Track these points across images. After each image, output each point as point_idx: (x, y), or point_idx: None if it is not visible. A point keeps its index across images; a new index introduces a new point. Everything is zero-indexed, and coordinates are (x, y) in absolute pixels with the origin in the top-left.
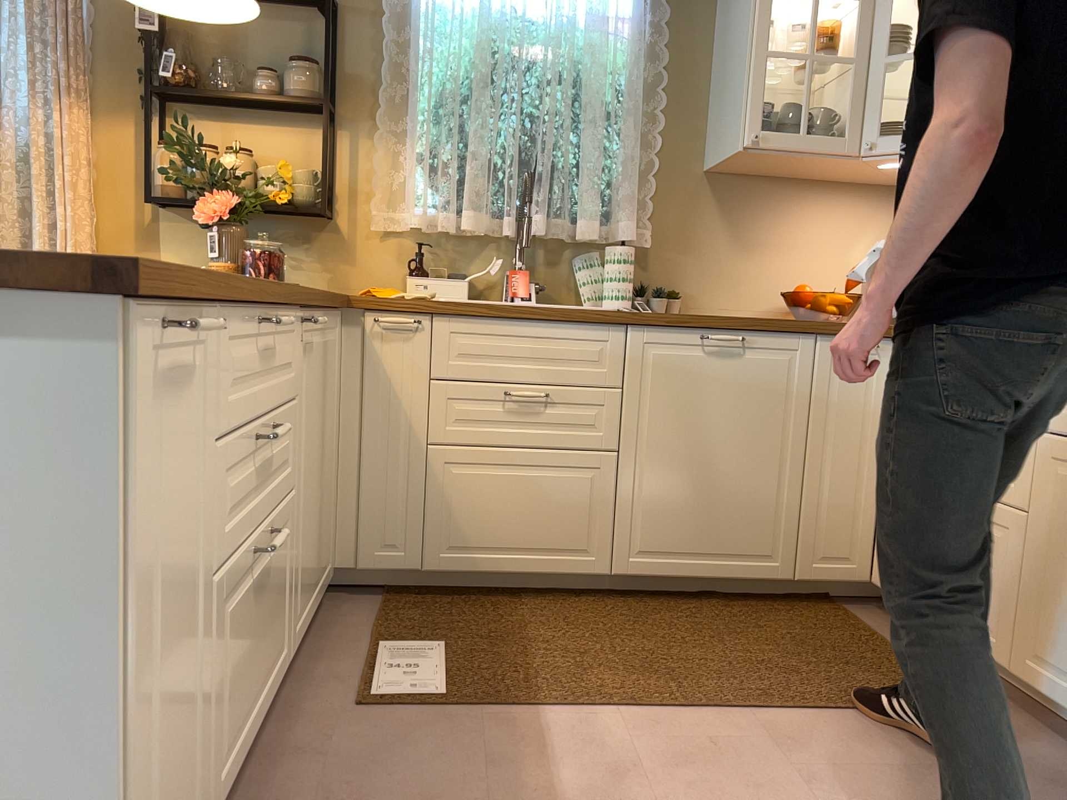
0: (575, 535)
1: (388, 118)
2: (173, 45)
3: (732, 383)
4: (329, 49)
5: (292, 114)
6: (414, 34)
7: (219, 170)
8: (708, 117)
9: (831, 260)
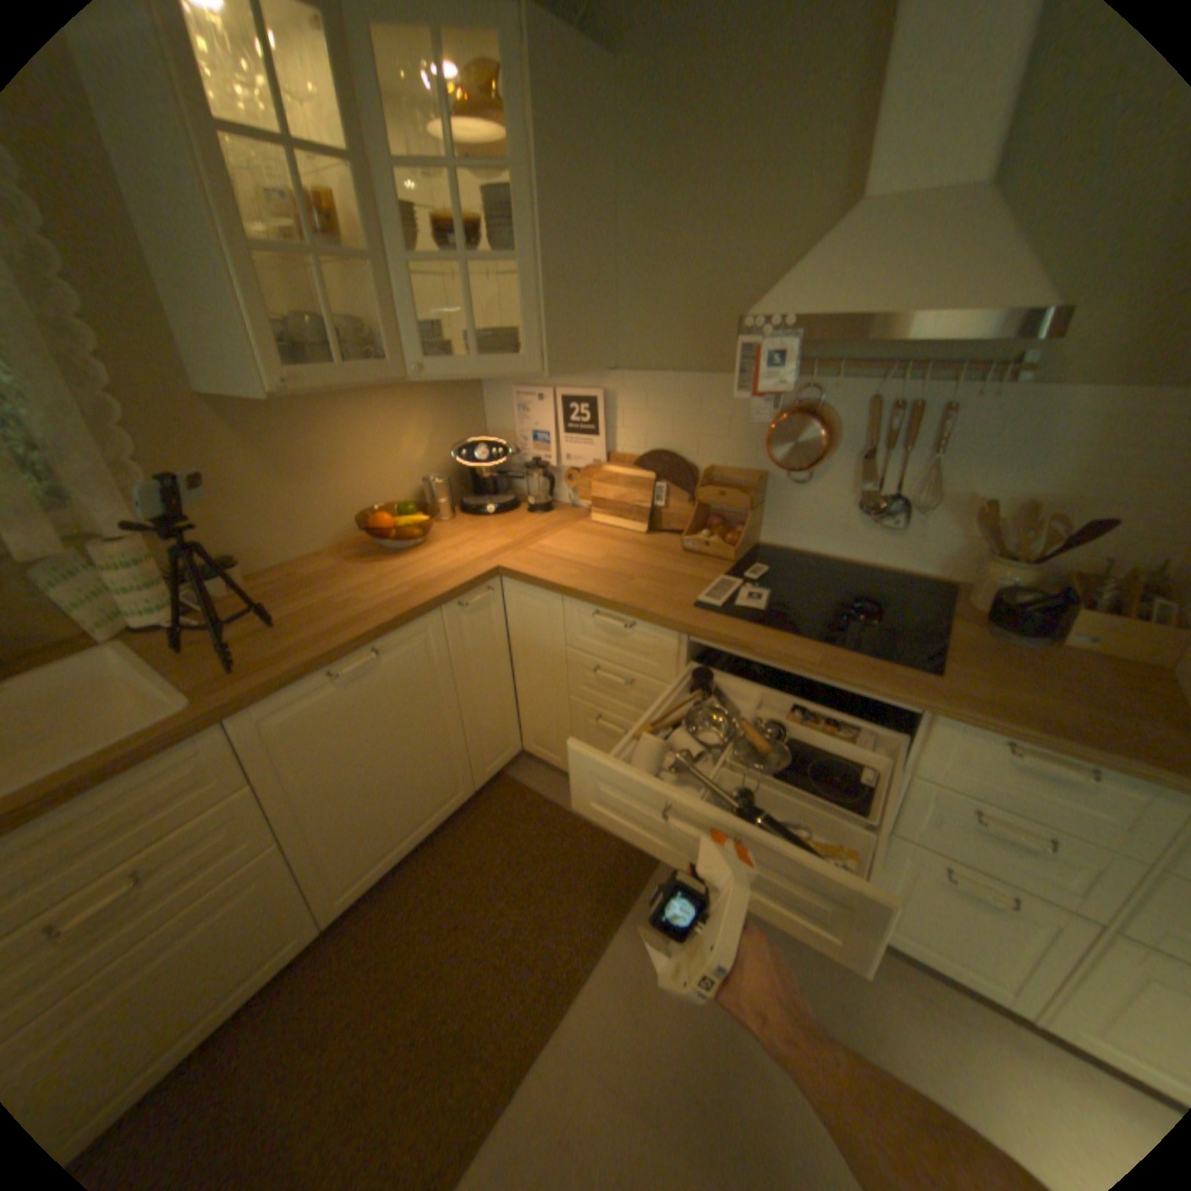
0: (263, 948)
1: None
2: None
3: (377, 698)
4: None
5: None
6: None
7: None
8: (164, 315)
9: (383, 465)
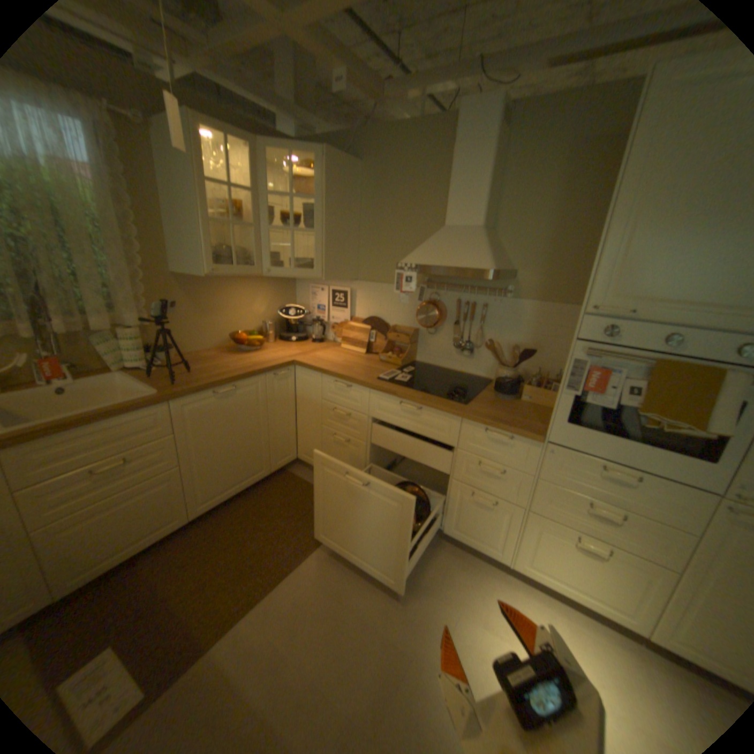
0: (163, 519)
1: None
2: None
3: (232, 410)
4: None
5: None
6: None
7: None
8: (164, 241)
9: (245, 314)
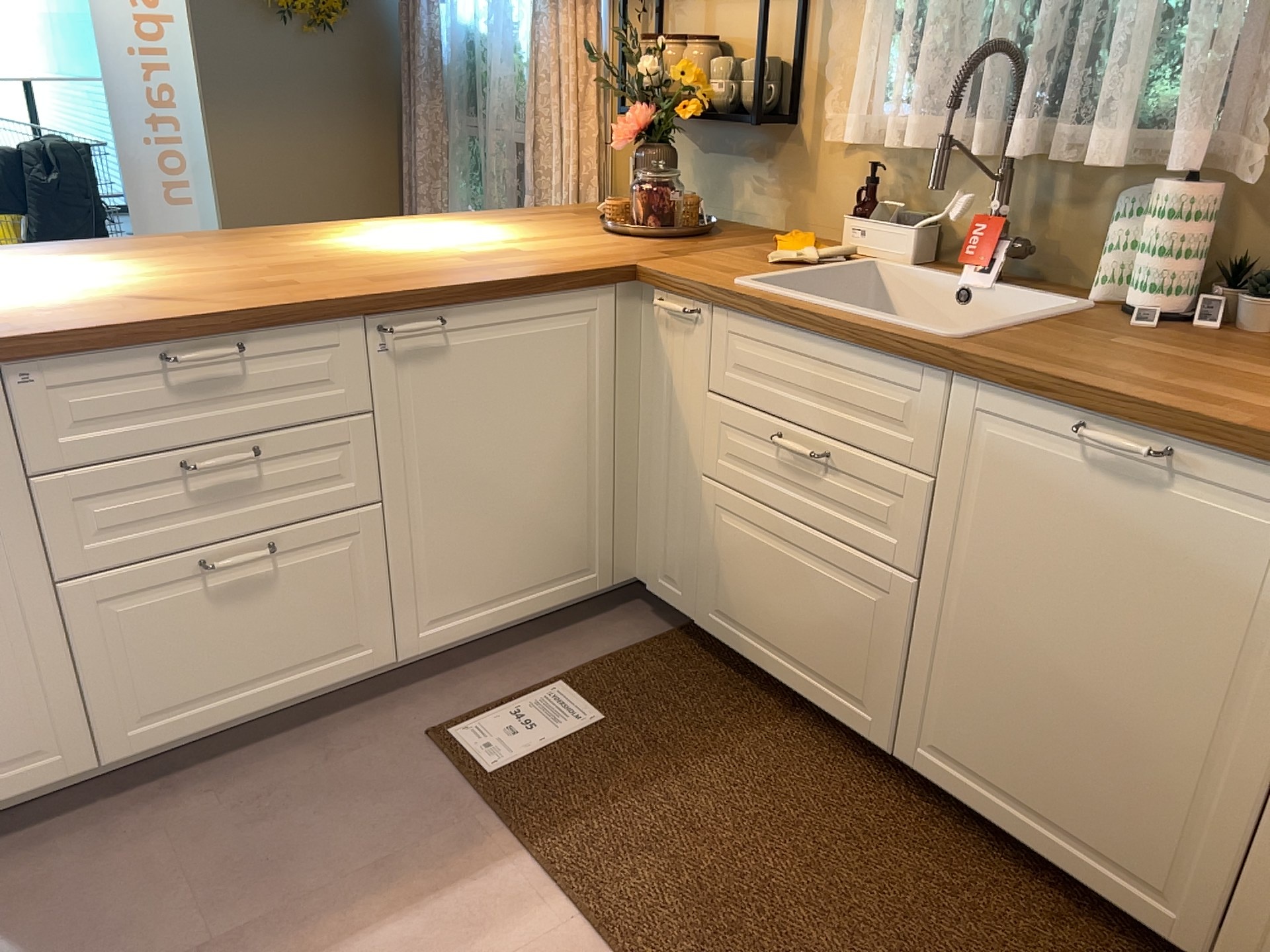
0: (848, 672)
1: None
2: None
3: (1129, 538)
4: None
5: None
6: None
7: (636, 79)
8: None
9: None
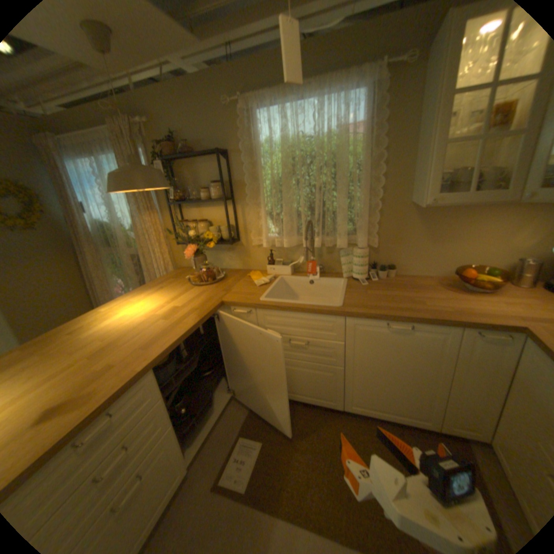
0: (326, 395)
1: (251, 198)
2: (174, 181)
3: (405, 346)
4: (220, 175)
5: (218, 201)
6: (256, 157)
7: (188, 237)
8: (414, 170)
9: (496, 244)
